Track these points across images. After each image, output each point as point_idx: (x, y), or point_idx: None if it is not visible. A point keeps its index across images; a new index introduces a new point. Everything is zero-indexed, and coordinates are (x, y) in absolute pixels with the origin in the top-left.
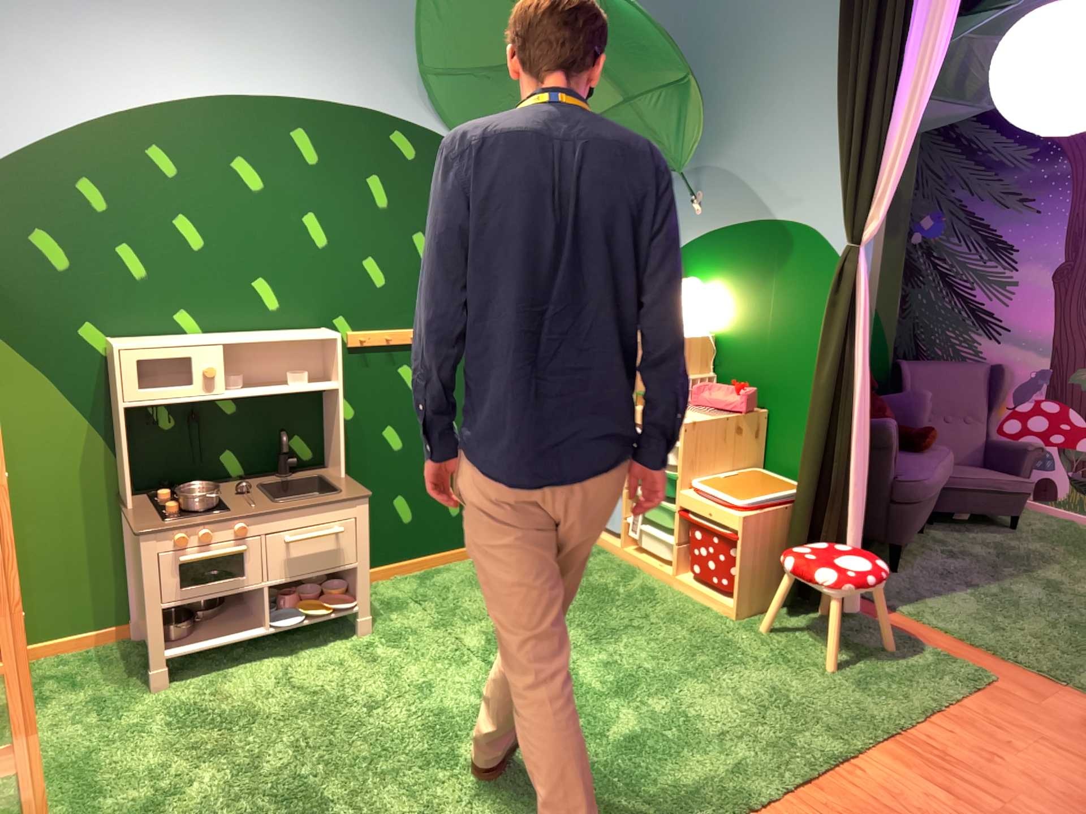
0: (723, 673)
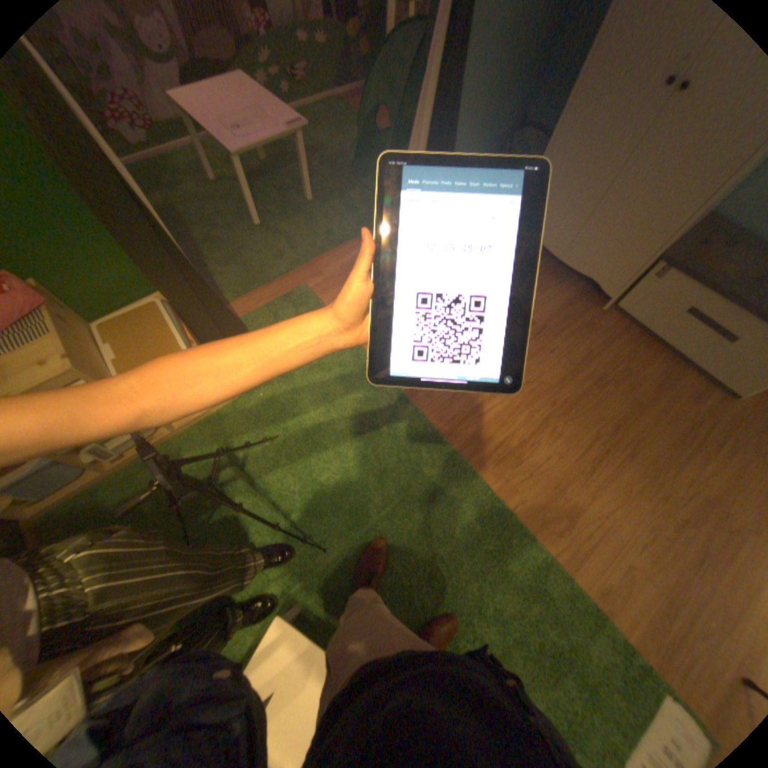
0: (306, 414)
